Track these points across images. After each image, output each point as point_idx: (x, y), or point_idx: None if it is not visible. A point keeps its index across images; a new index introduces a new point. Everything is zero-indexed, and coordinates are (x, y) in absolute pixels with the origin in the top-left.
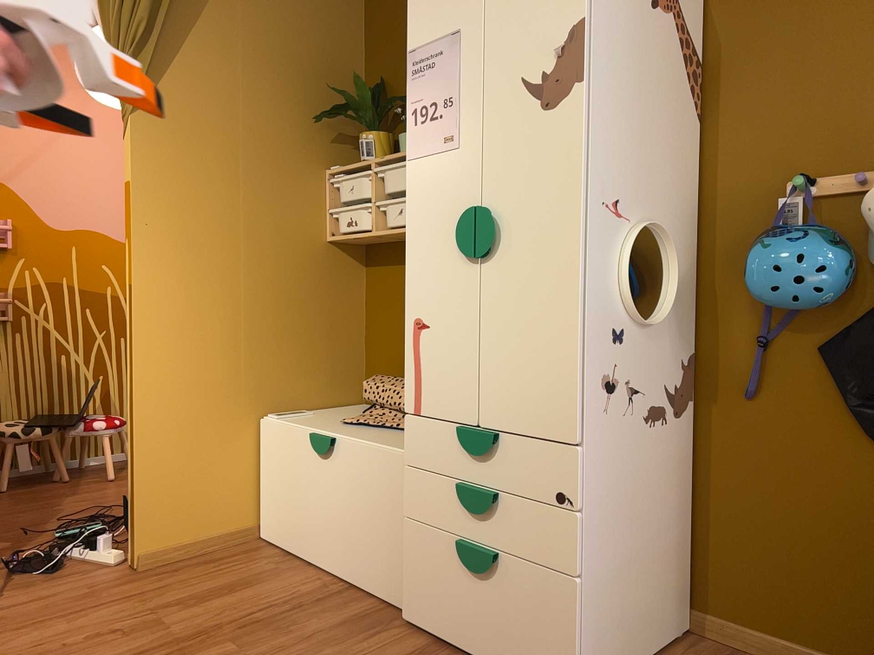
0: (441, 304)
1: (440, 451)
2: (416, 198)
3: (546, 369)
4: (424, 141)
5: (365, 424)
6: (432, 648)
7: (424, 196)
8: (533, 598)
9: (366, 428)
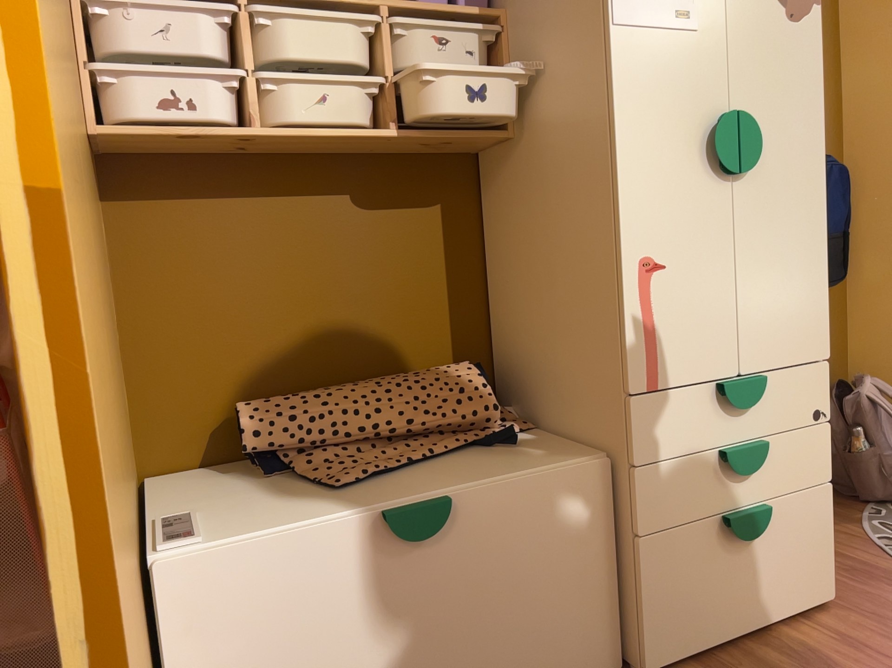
0: (683, 235)
1: (690, 424)
2: (633, 86)
3: (802, 291)
4: (643, 6)
5: (381, 472)
6: (712, 664)
7: (646, 85)
8: (799, 524)
9: (402, 476)
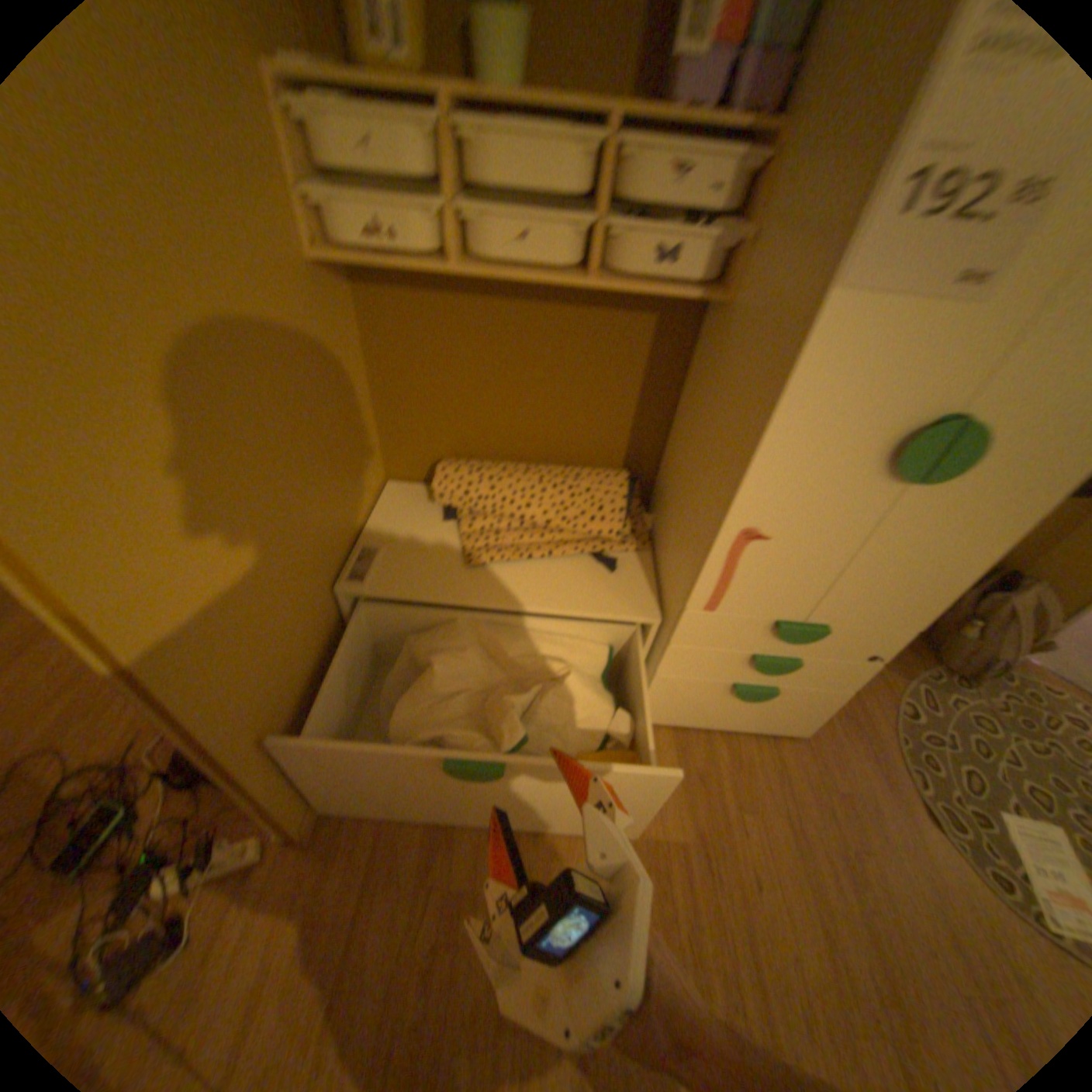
0: (805, 519)
1: (734, 635)
2: (827, 367)
3: (928, 585)
4: (907, 259)
5: (505, 559)
6: (679, 736)
7: (848, 368)
8: (801, 703)
9: (516, 568)
